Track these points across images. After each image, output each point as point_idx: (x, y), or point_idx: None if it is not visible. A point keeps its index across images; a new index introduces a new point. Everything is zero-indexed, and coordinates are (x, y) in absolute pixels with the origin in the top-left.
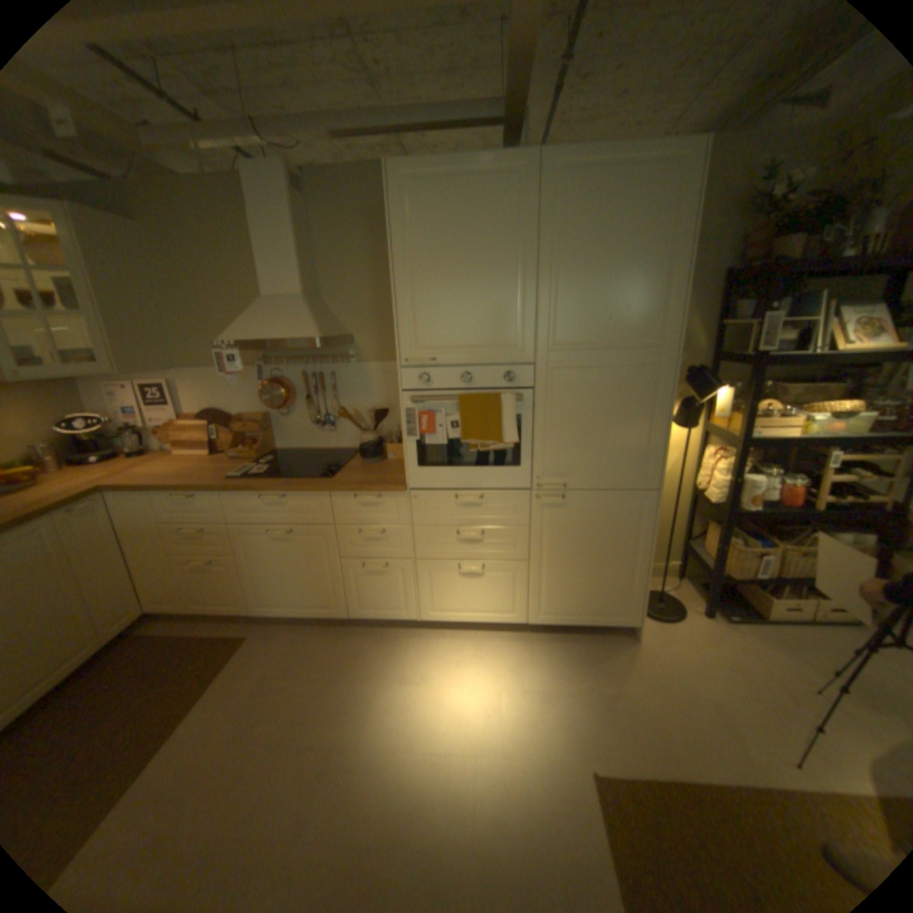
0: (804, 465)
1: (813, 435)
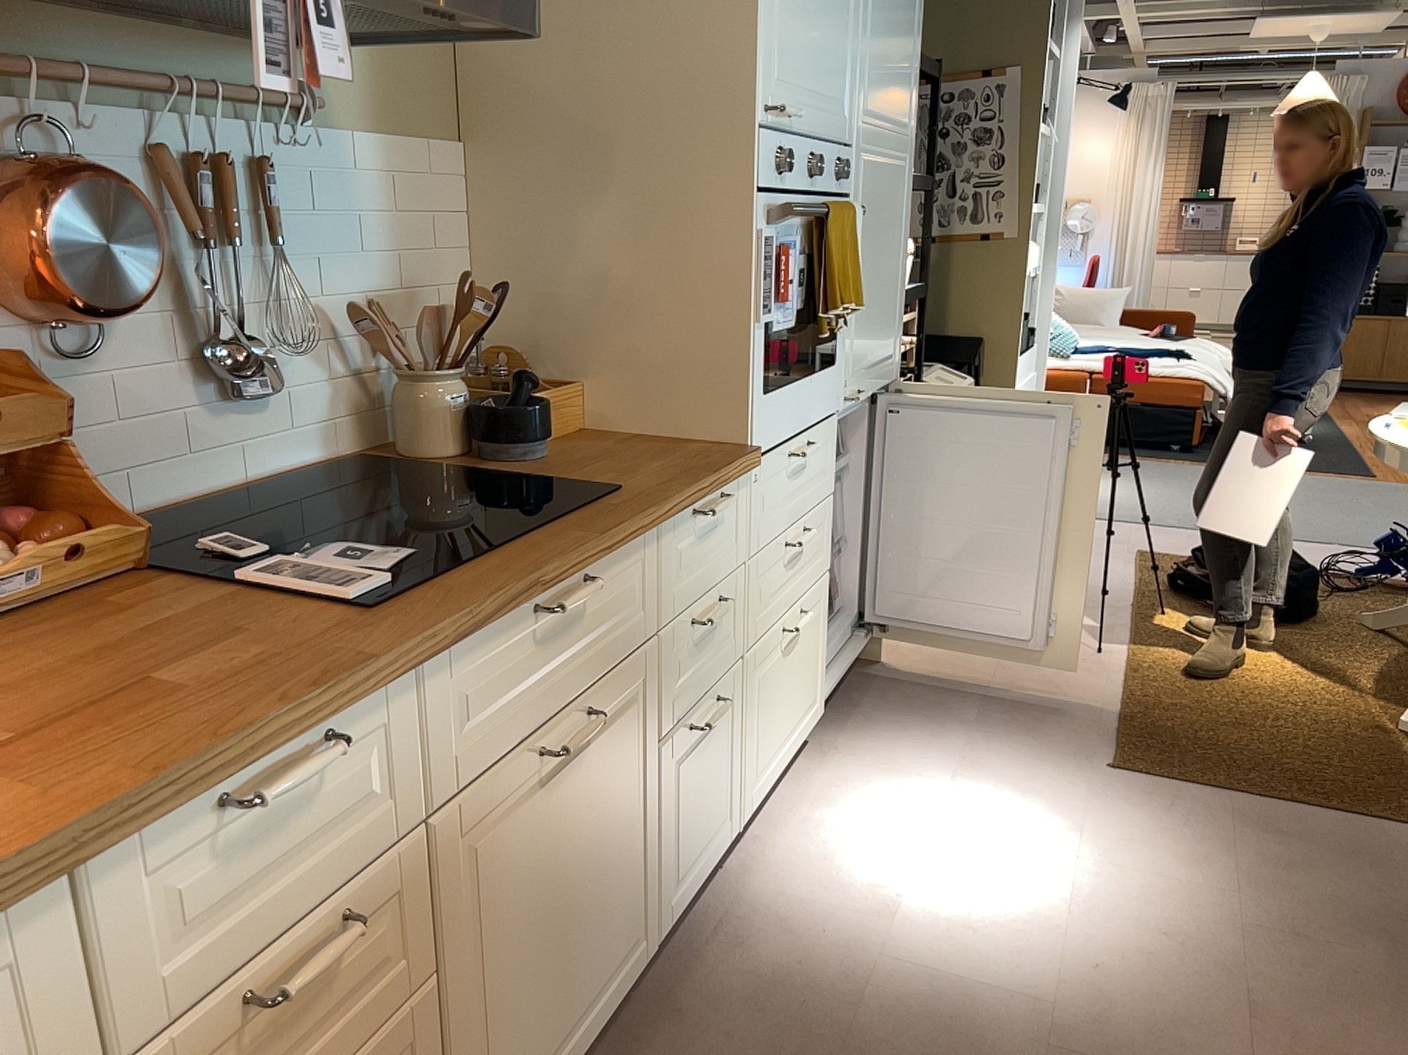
0: None
1: None
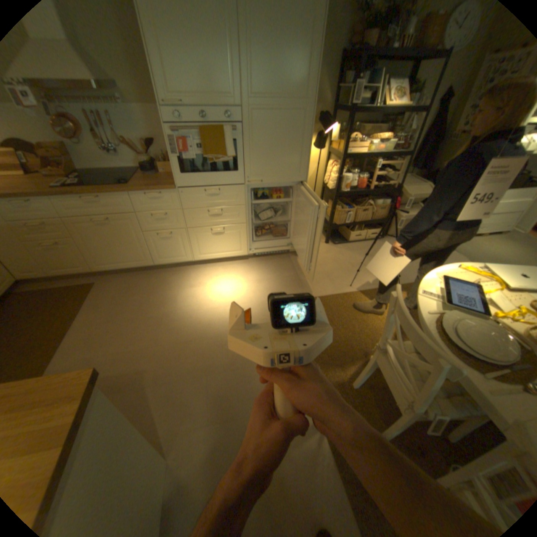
0: (368, 168)
1: (371, 152)
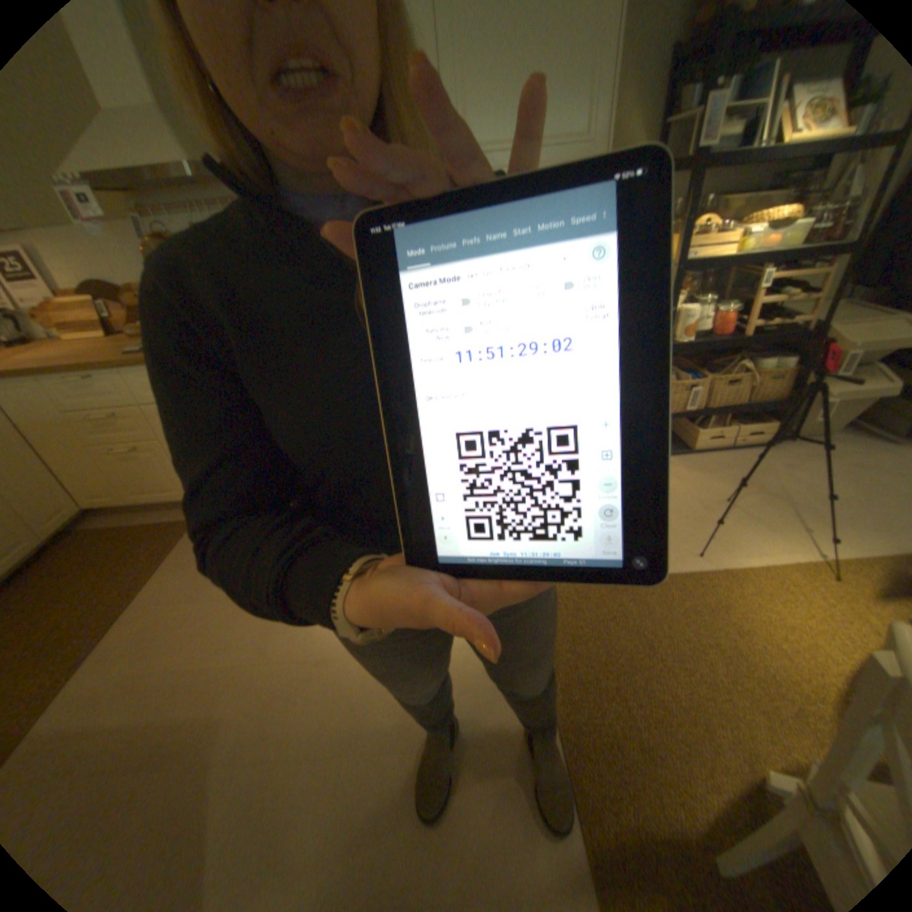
0: (739, 292)
1: (748, 251)
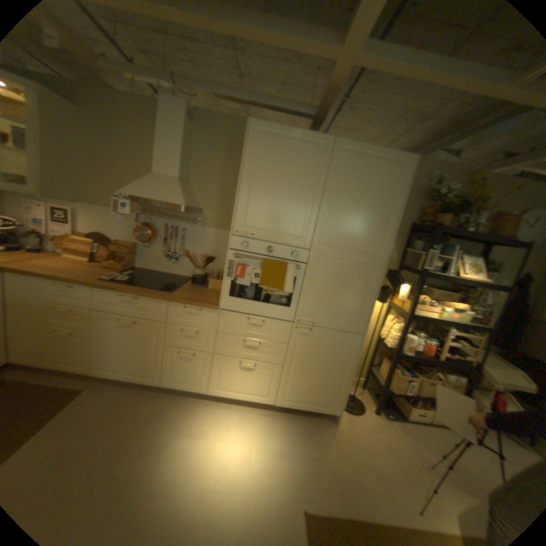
0: (436, 334)
1: (443, 319)
